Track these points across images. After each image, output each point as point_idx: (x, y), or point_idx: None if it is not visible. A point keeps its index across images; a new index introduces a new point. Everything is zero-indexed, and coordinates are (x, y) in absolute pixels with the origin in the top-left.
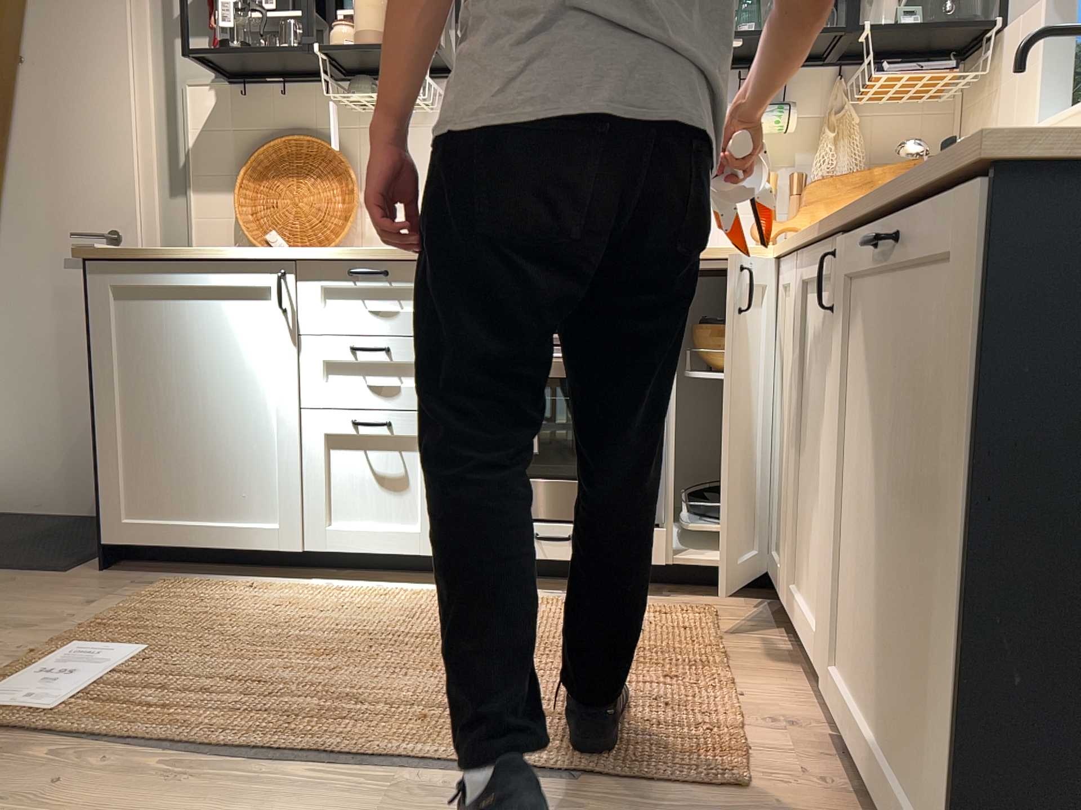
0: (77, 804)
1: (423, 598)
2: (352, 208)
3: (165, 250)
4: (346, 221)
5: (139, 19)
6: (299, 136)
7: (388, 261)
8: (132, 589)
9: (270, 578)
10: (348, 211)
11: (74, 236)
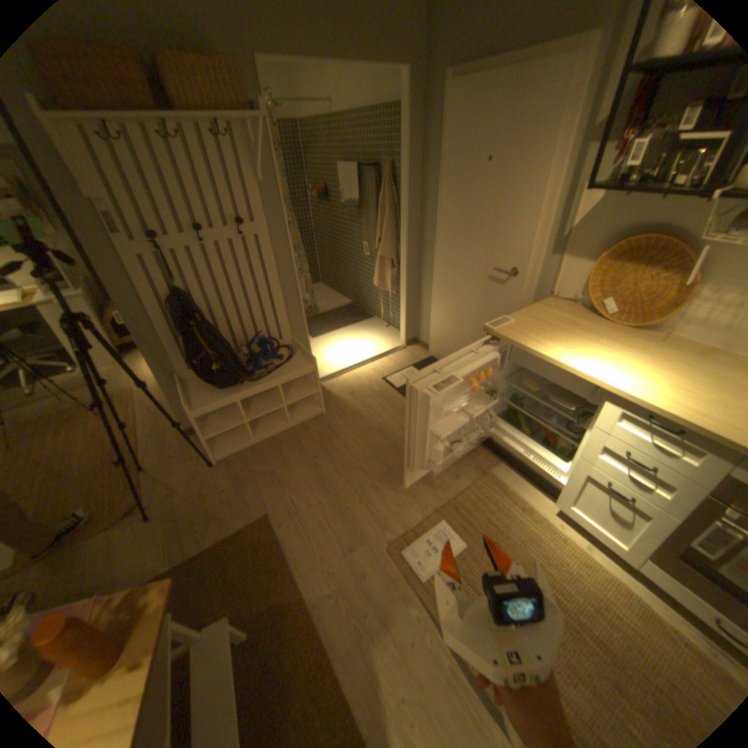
0: (417, 664)
1: (611, 588)
2: (684, 302)
3: (529, 348)
4: (674, 306)
5: (568, 127)
6: (663, 235)
7: (689, 429)
8: (475, 471)
9: (535, 497)
10: (680, 300)
11: (494, 270)
